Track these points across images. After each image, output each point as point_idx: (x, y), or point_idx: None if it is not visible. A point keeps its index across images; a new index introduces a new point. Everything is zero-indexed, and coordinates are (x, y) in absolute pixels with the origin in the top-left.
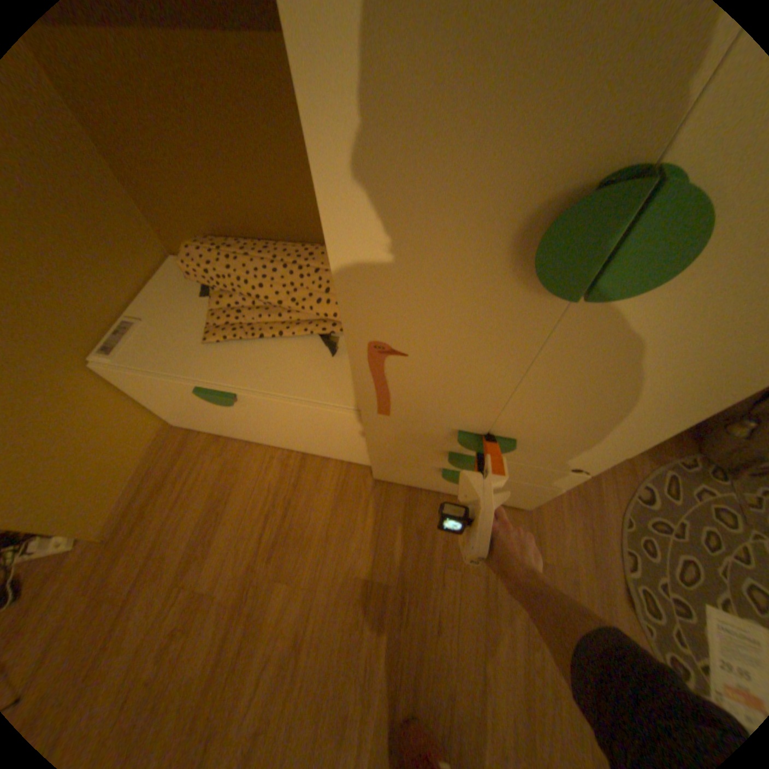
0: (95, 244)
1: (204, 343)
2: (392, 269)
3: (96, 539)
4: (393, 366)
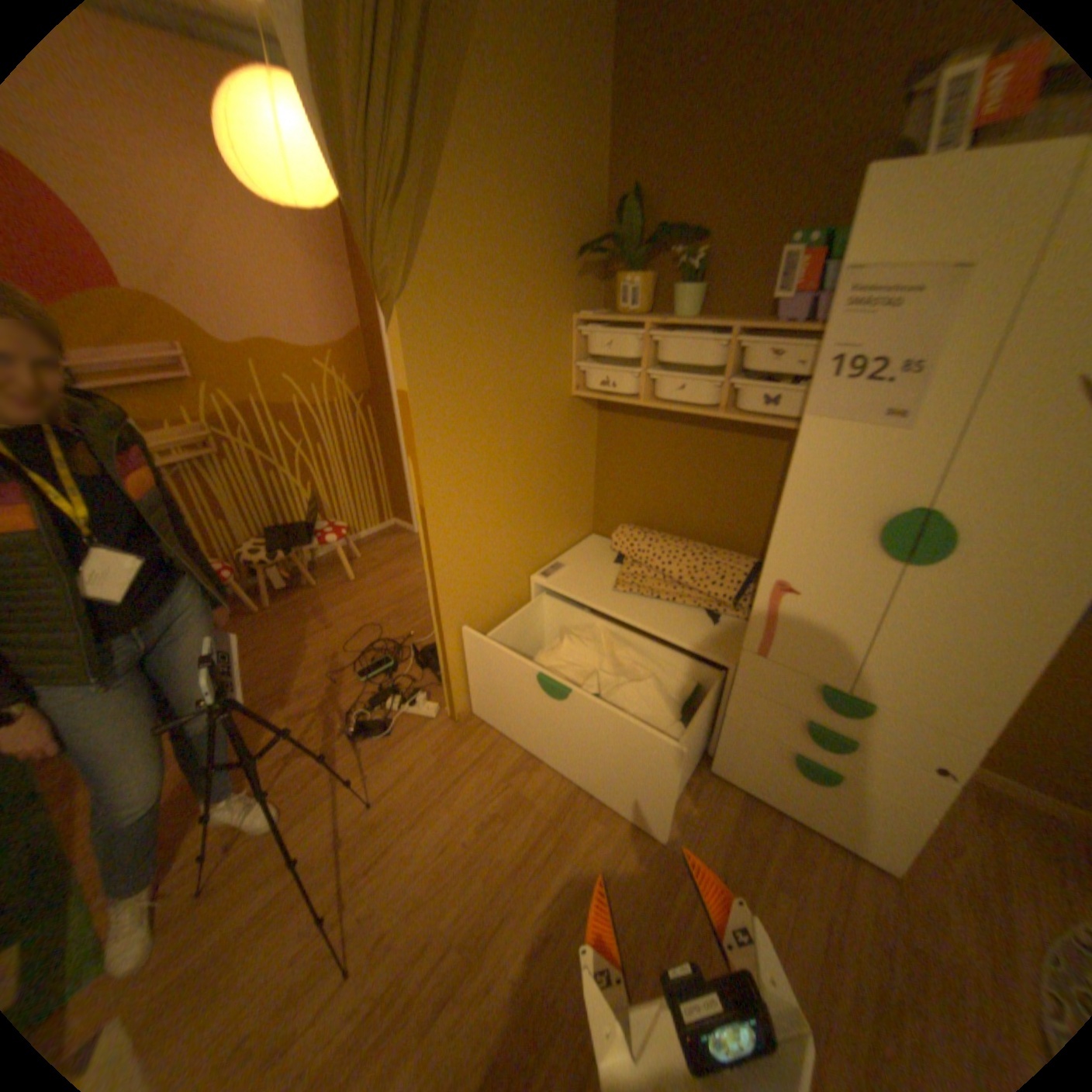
0: (568, 512)
1: (613, 590)
2: (805, 536)
3: (456, 717)
4: (786, 603)
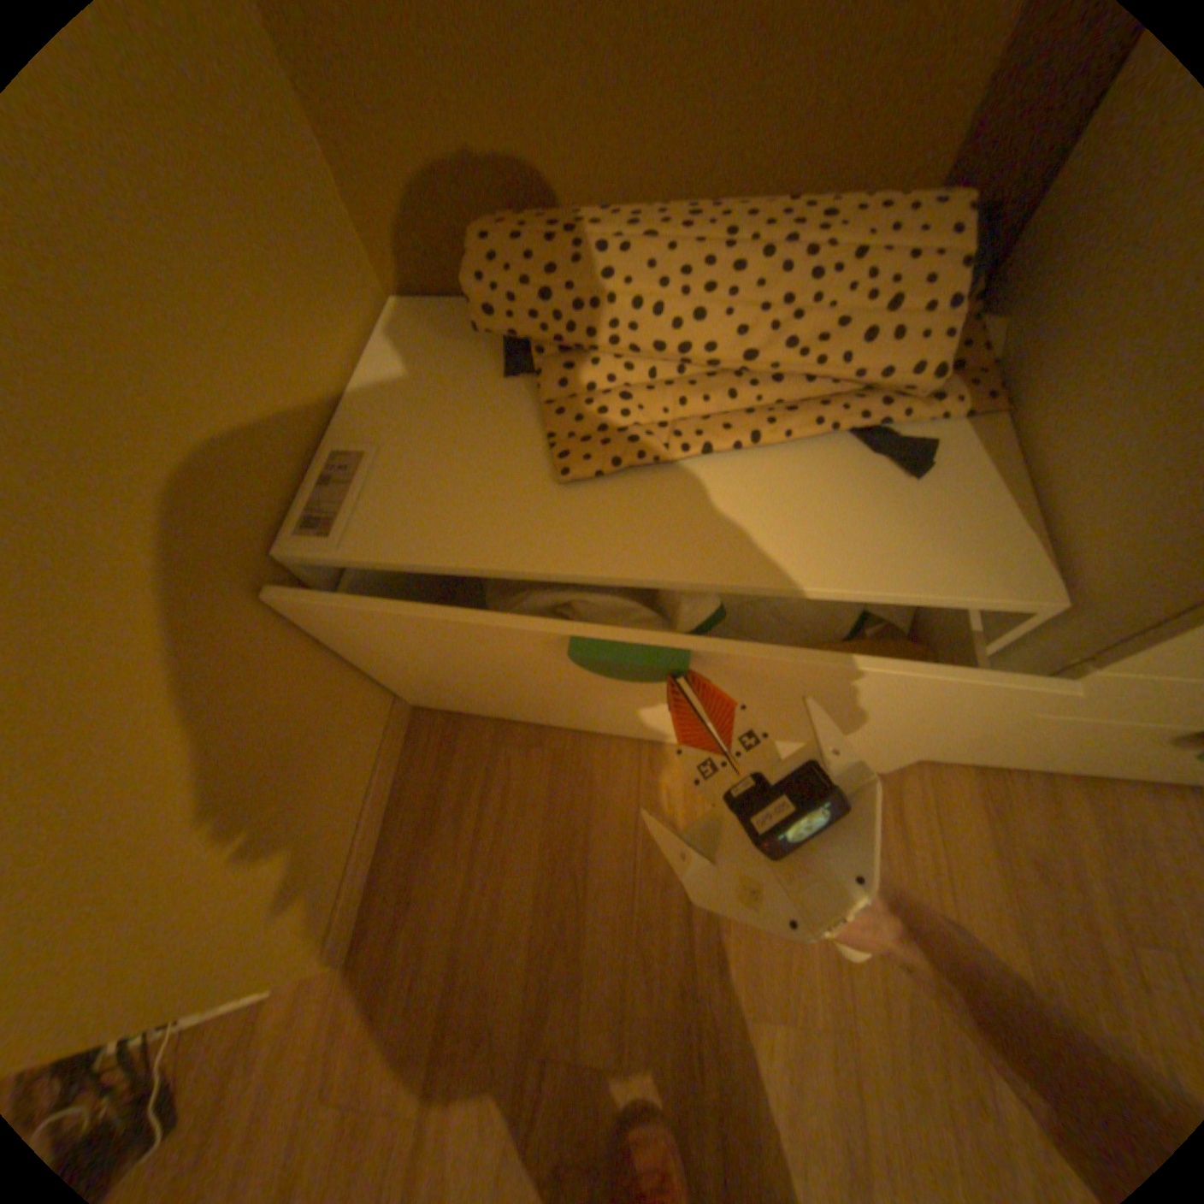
0: (252, 237)
1: (562, 480)
2: None
3: (320, 965)
4: None
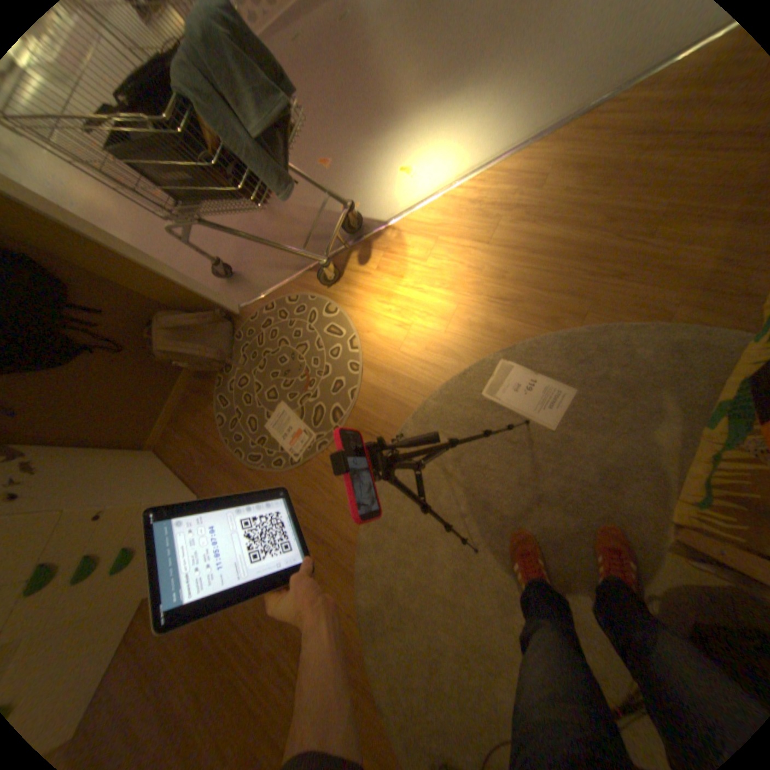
0: None
1: None
2: None
3: None
4: None
